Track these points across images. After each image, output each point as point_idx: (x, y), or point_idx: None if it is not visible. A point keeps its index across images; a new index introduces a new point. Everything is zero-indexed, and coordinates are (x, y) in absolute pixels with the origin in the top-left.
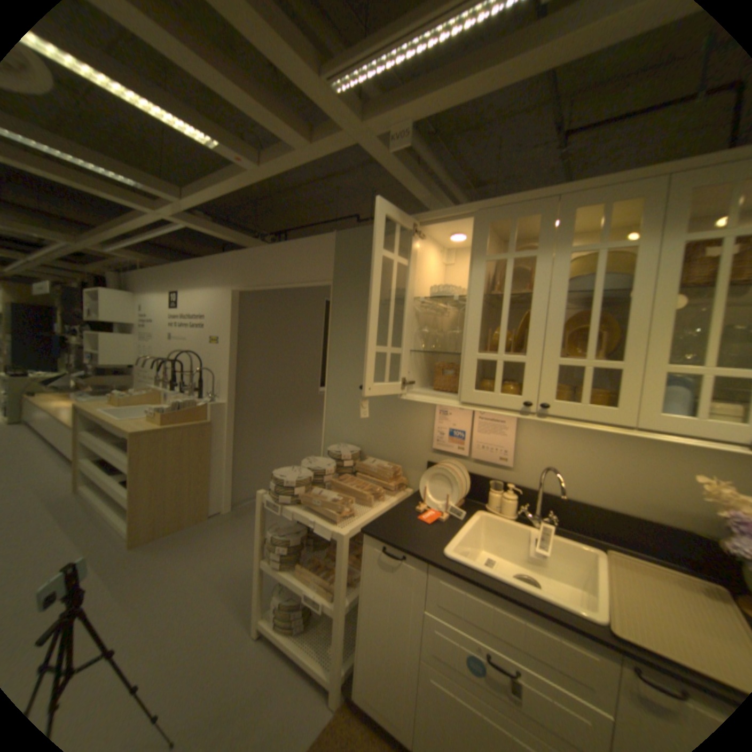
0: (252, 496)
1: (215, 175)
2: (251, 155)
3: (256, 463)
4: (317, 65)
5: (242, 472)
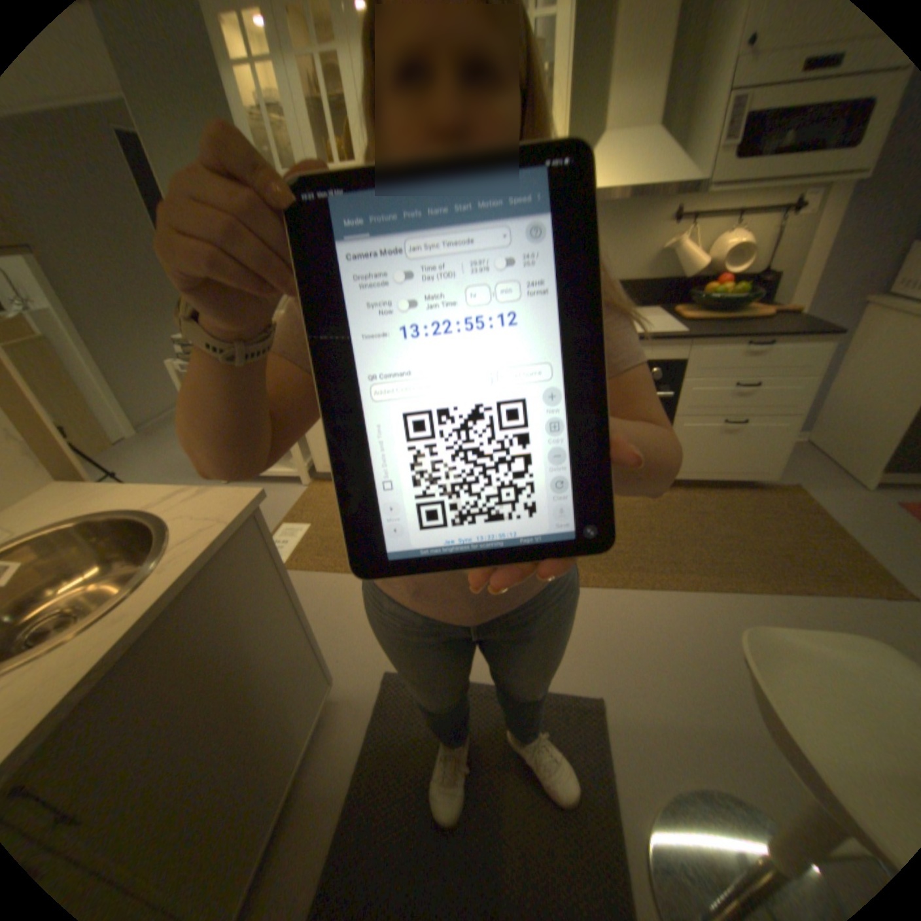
0: (153, 415)
1: None
2: None
3: (138, 379)
4: None
5: (126, 391)
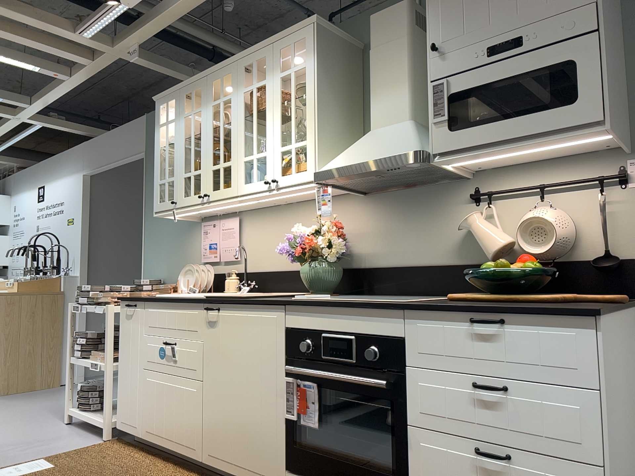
0: None
1: (52, 86)
2: (67, 72)
3: None
4: (75, 29)
5: None
